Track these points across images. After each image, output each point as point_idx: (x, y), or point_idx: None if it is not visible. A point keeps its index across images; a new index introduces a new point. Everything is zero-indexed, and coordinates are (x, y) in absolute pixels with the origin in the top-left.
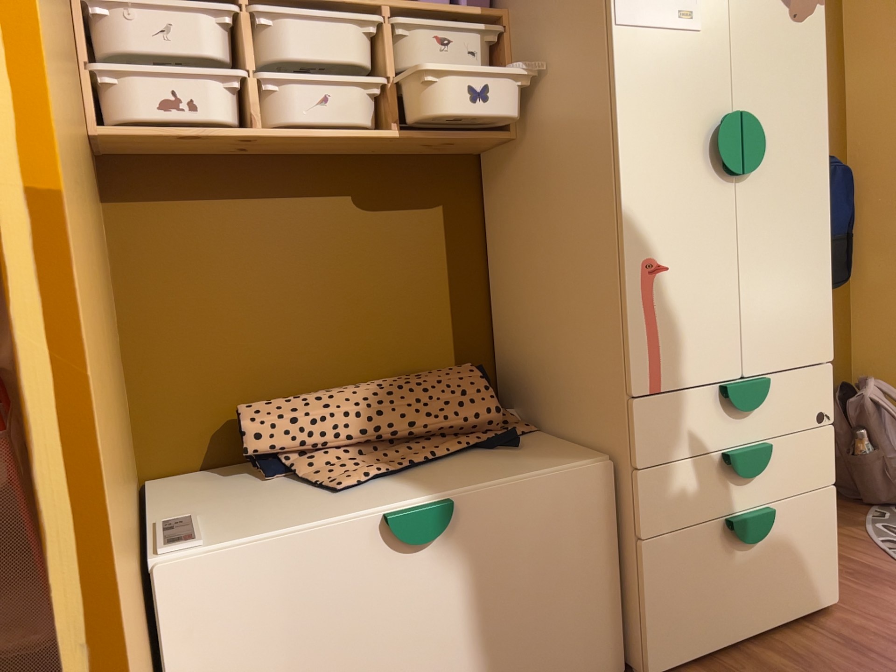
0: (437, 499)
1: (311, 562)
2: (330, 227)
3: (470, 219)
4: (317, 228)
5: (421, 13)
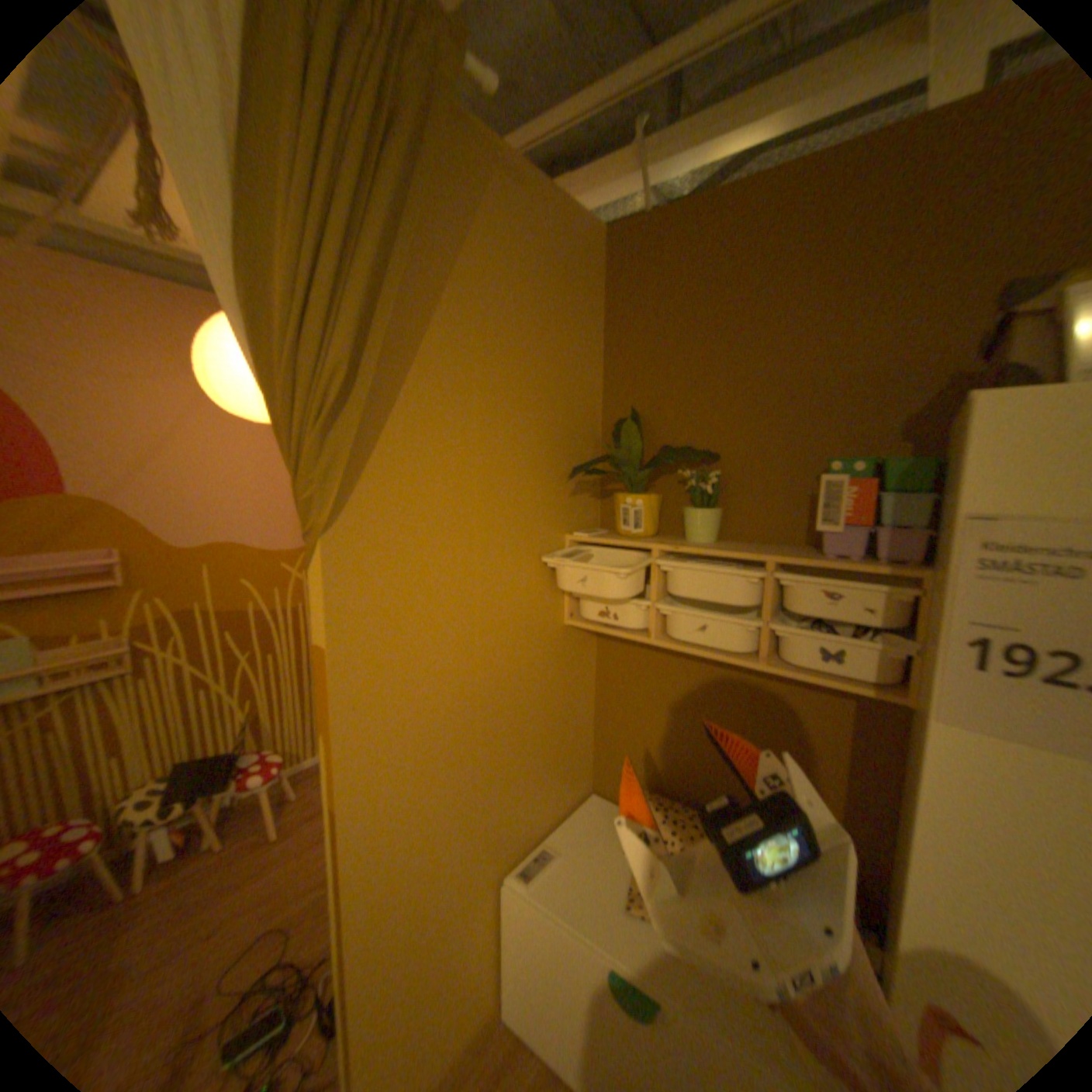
0: (658, 993)
1: (569, 951)
2: (734, 695)
3: (890, 738)
4: (723, 692)
5: (805, 570)
